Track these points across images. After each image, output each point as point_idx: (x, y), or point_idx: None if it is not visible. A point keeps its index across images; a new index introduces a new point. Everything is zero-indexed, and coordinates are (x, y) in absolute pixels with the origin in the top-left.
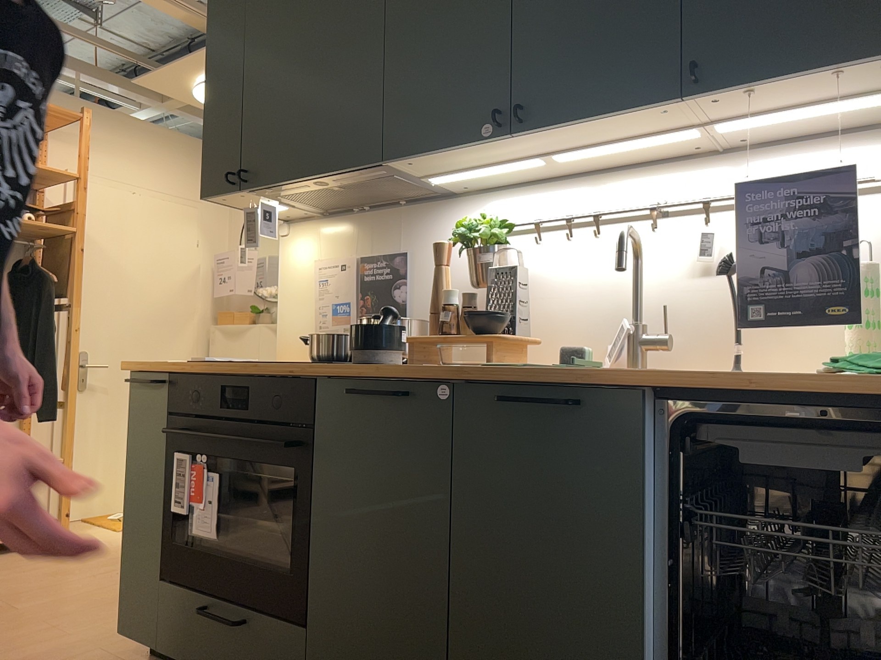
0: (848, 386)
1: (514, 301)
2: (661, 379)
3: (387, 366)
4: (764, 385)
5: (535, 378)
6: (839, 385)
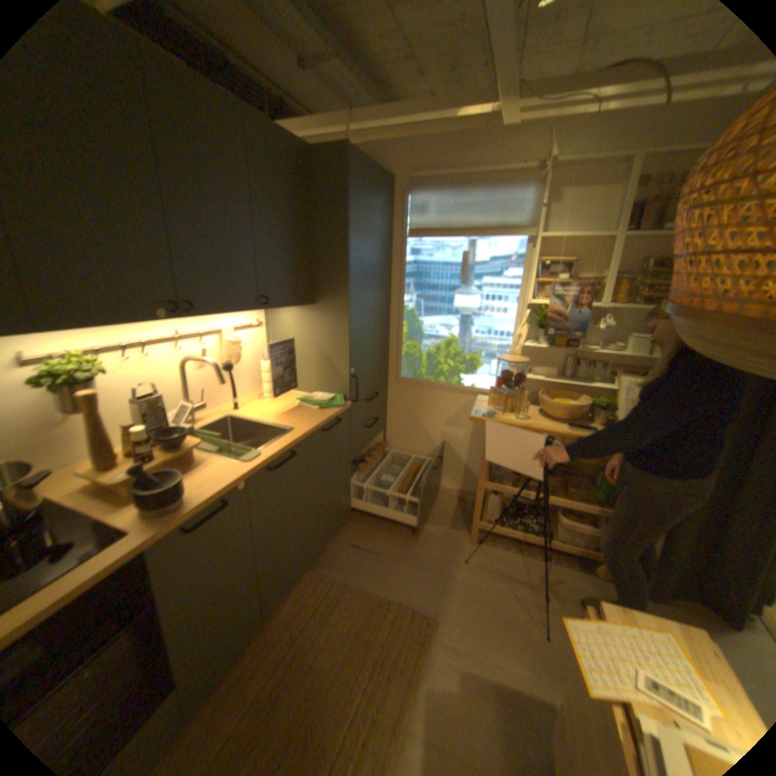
0: (334, 412)
1: (159, 416)
2: (312, 431)
3: (186, 498)
4: (328, 420)
5: (275, 452)
6: (338, 413)
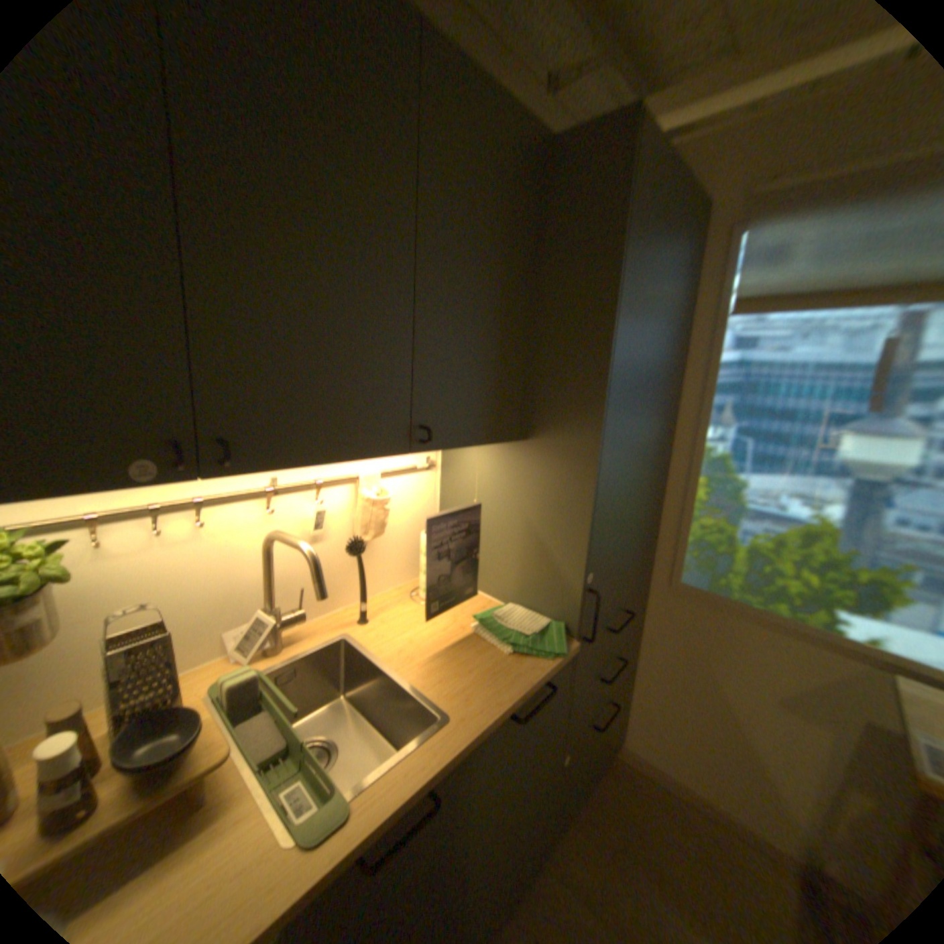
0: (545, 670)
1: (162, 677)
2: (489, 734)
3: None
4: (528, 697)
5: (386, 810)
6: (552, 676)
